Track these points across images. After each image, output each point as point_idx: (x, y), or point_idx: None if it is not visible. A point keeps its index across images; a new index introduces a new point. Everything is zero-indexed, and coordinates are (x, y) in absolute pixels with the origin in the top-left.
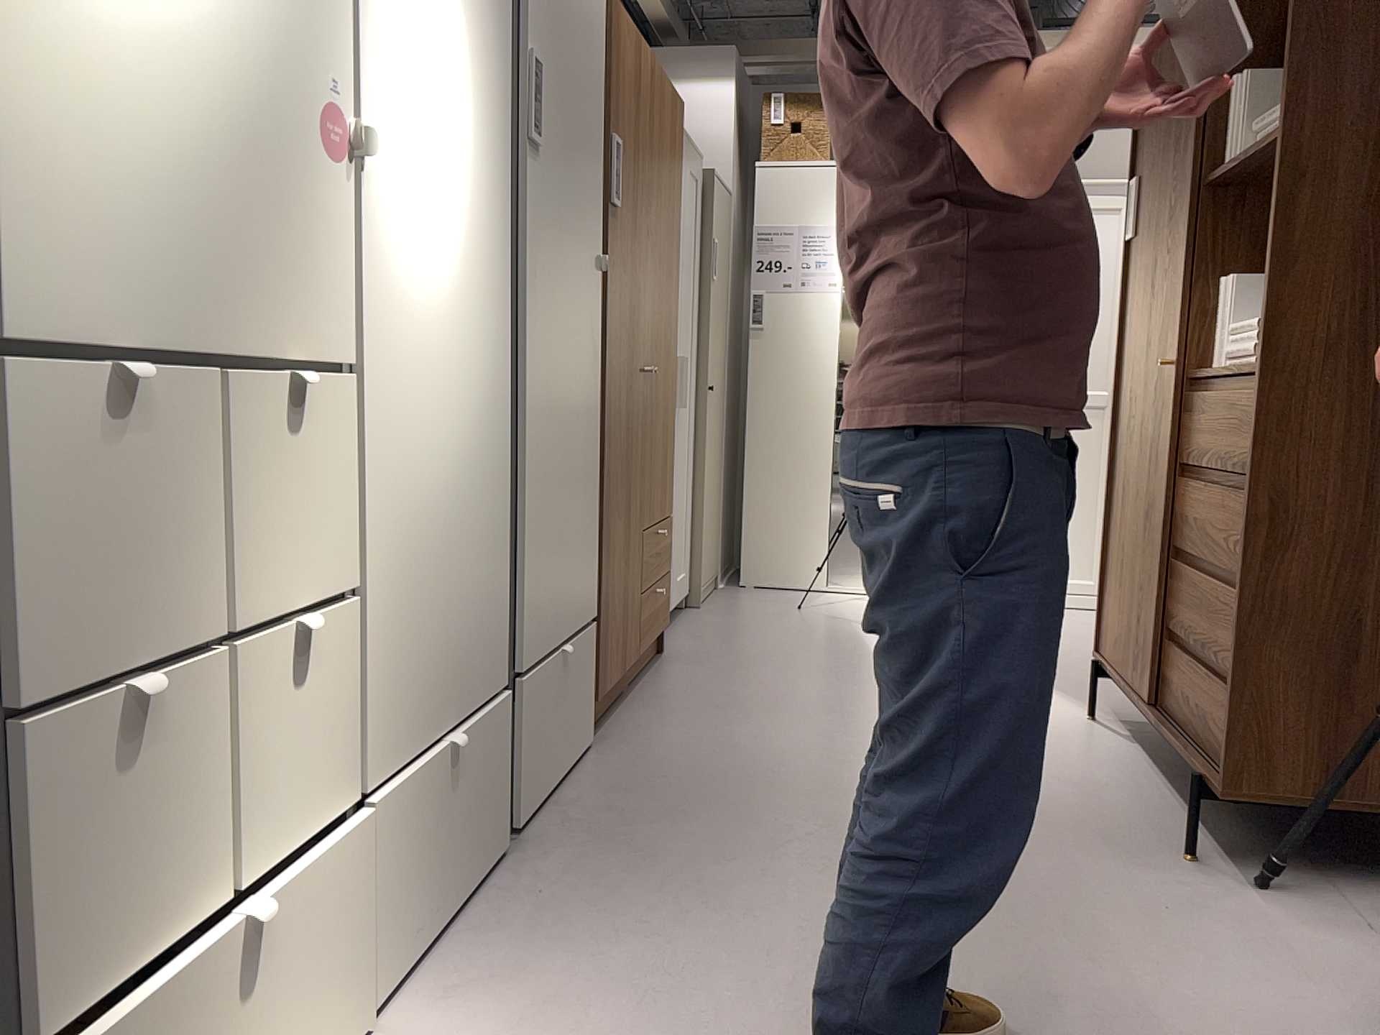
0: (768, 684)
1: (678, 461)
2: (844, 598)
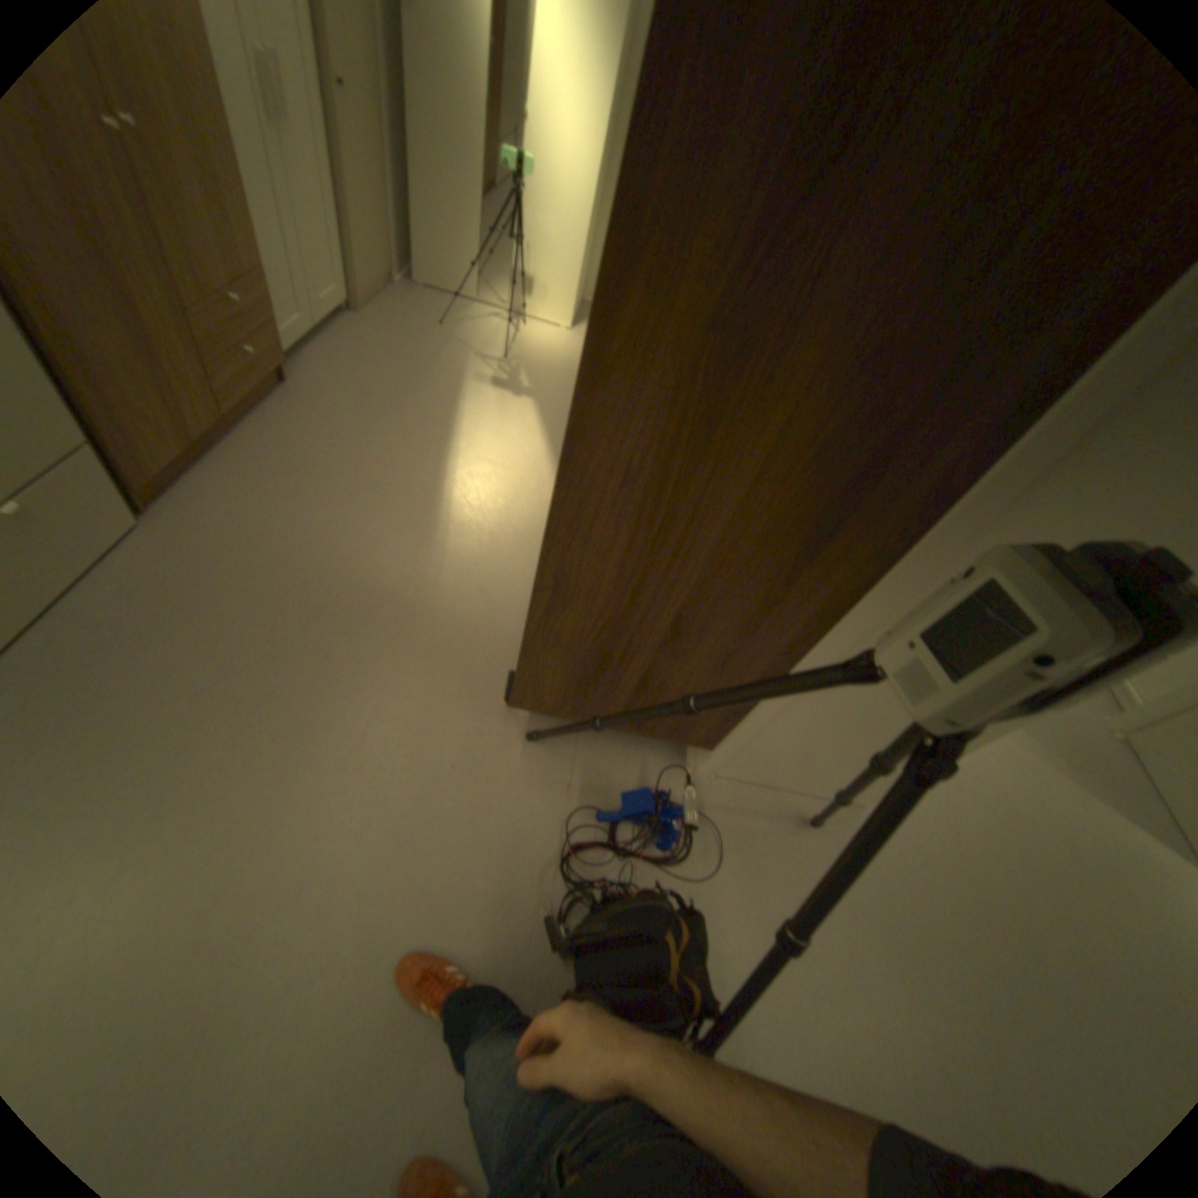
0: (350, 438)
1: (297, 187)
2: (485, 314)
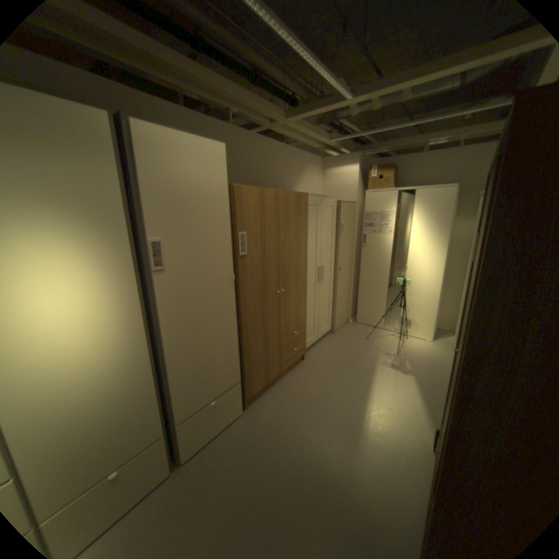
0: (324, 386)
1: (321, 297)
2: (387, 334)
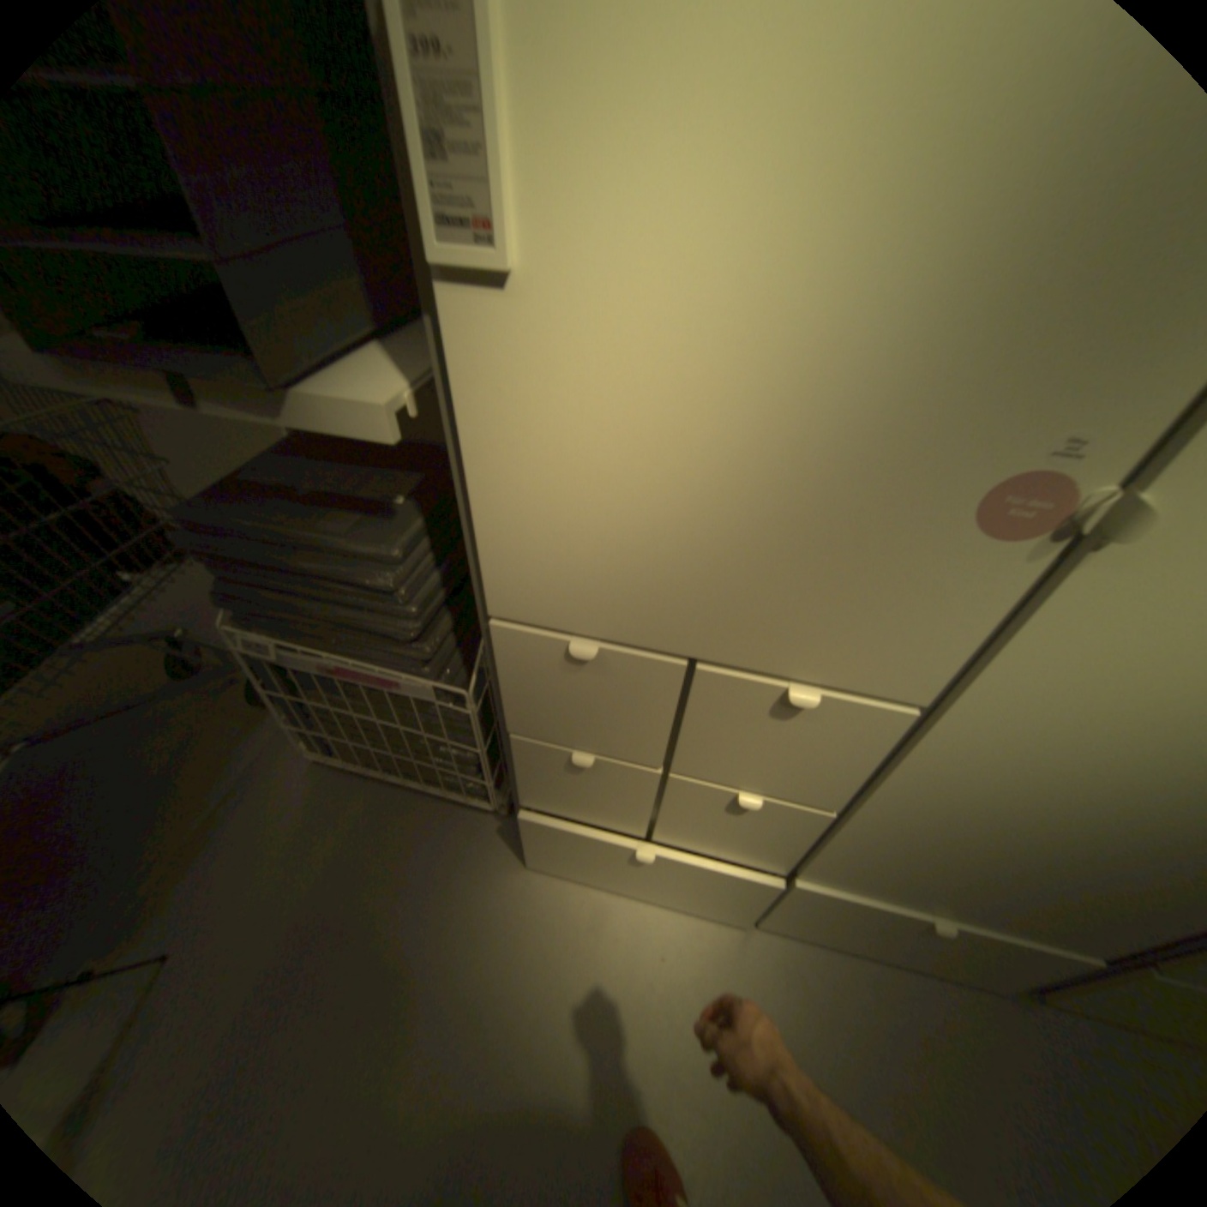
0: None
1: None
2: None
